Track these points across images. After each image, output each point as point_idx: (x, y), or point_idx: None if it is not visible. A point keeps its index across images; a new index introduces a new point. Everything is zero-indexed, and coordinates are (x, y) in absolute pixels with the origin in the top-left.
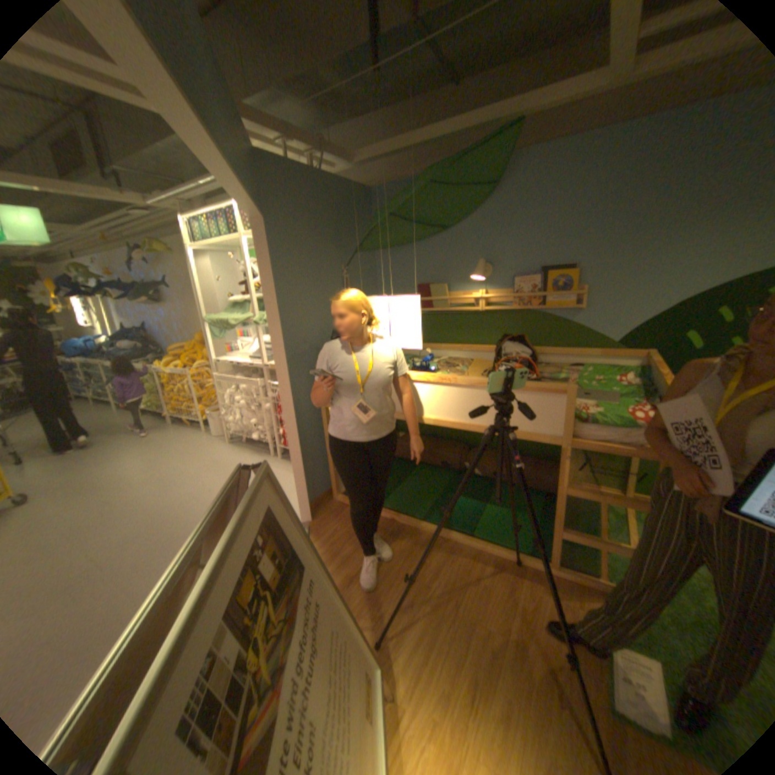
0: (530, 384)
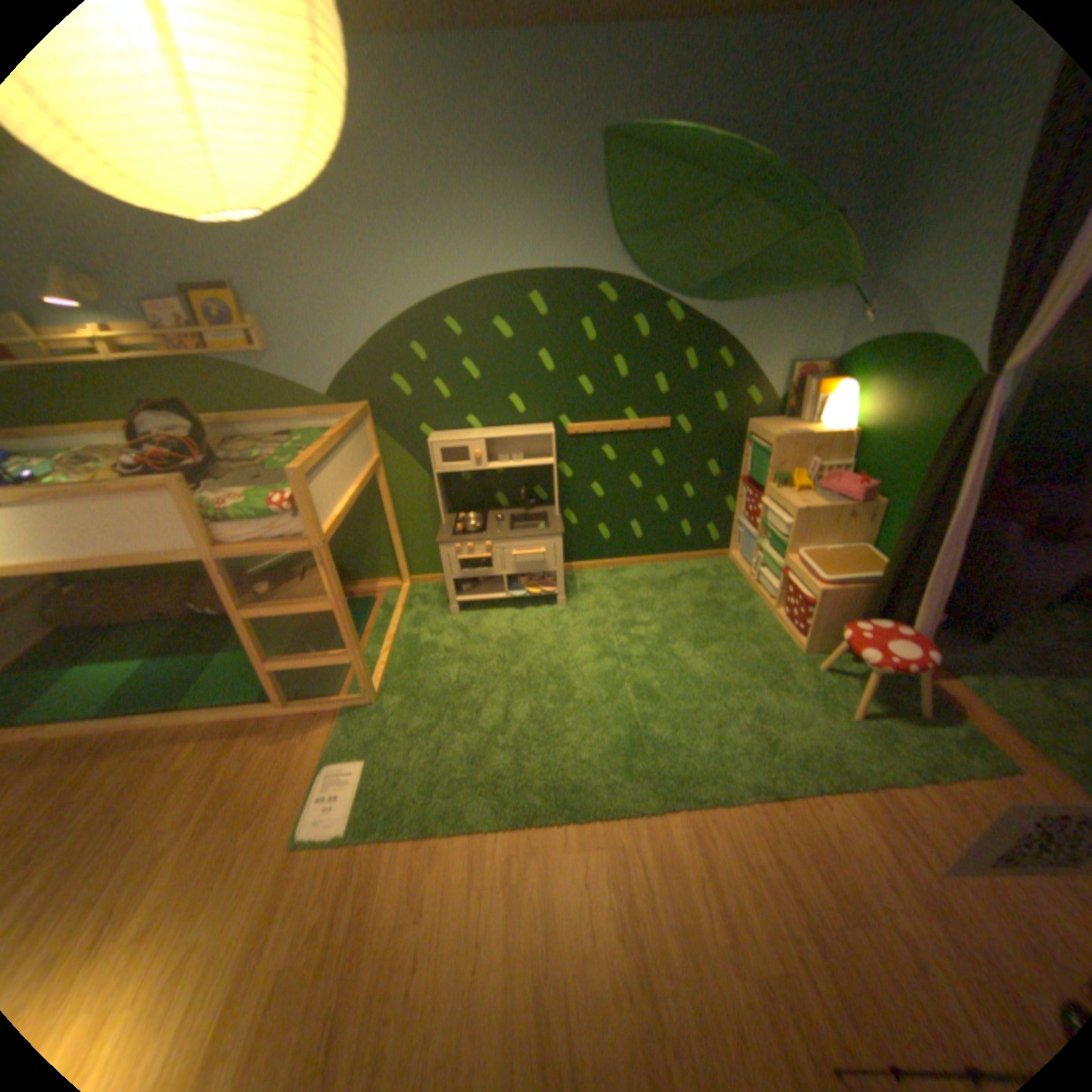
0: (110, 485)
